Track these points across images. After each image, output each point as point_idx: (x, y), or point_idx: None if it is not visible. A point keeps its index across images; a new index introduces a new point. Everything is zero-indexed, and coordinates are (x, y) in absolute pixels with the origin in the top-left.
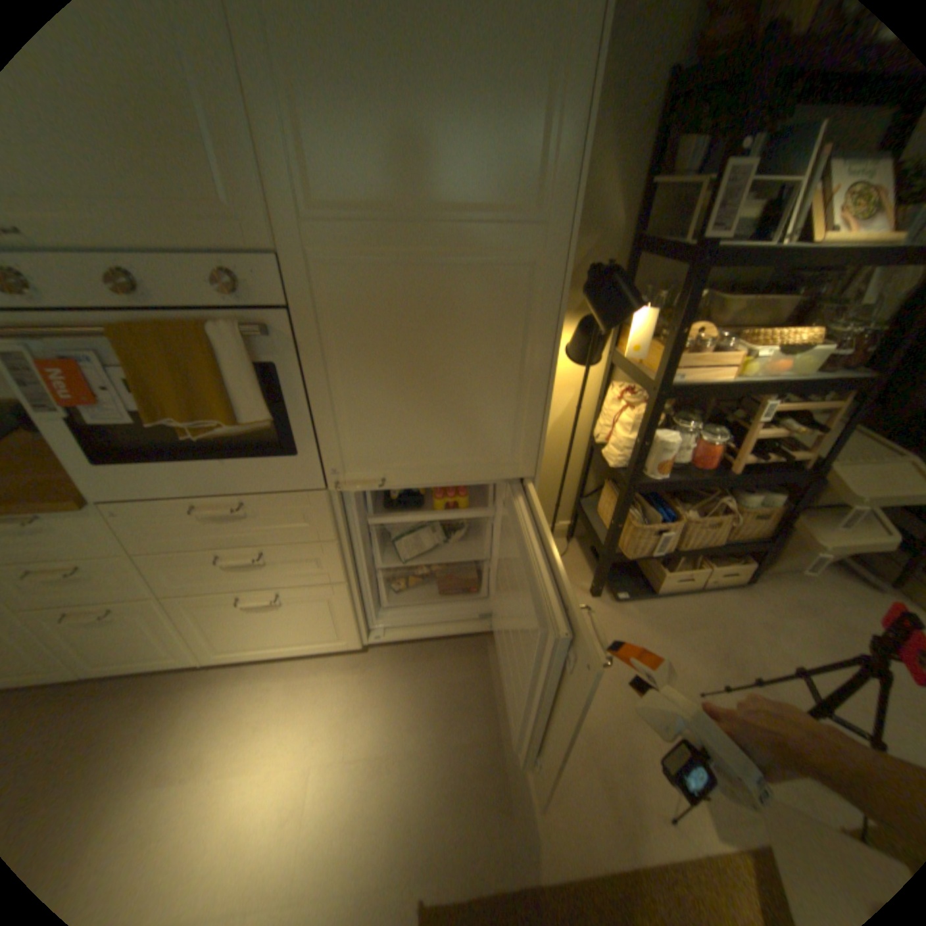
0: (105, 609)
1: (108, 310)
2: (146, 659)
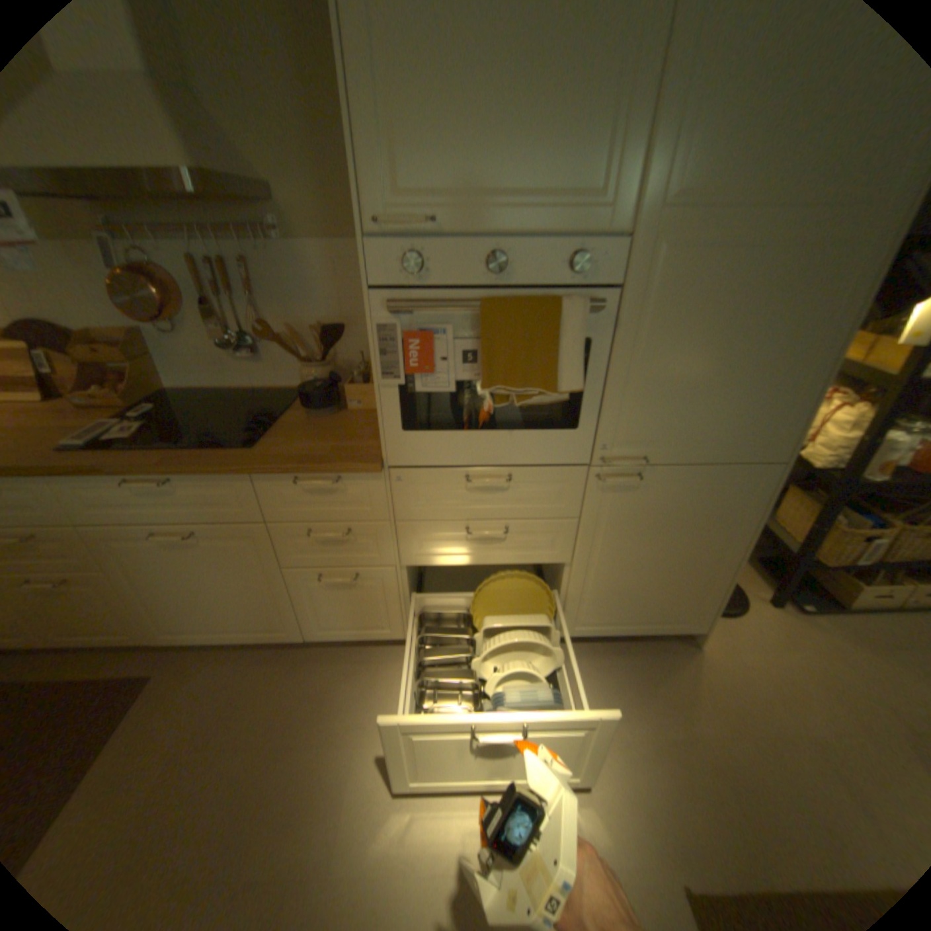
0: (355, 572)
1: (478, 288)
2: (367, 628)
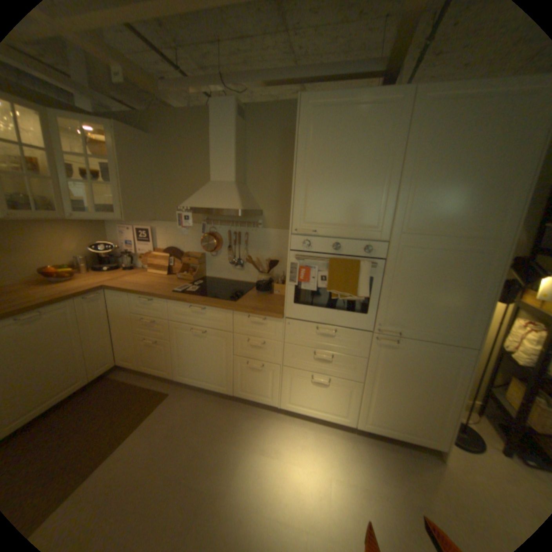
0: (262, 364)
1: (328, 254)
2: (261, 396)
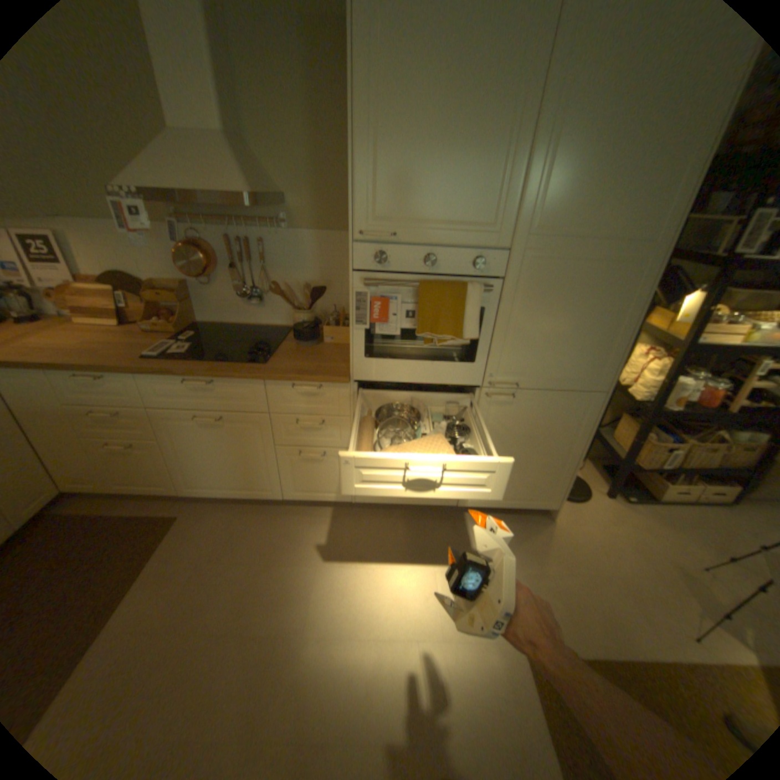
0: (323, 451)
1: (417, 275)
2: (326, 492)
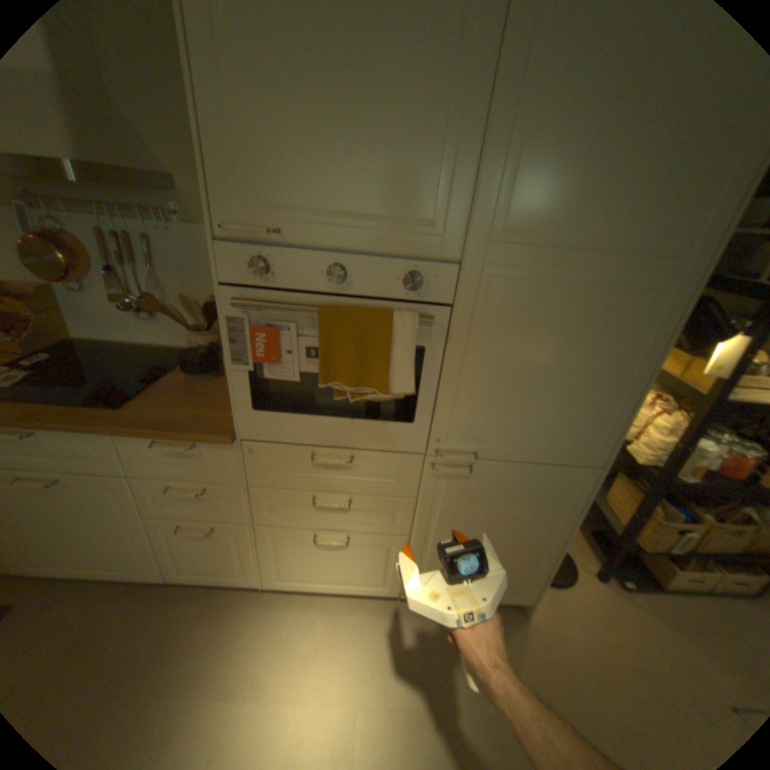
0: (211, 529)
1: (320, 295)
2: (223, 577)
